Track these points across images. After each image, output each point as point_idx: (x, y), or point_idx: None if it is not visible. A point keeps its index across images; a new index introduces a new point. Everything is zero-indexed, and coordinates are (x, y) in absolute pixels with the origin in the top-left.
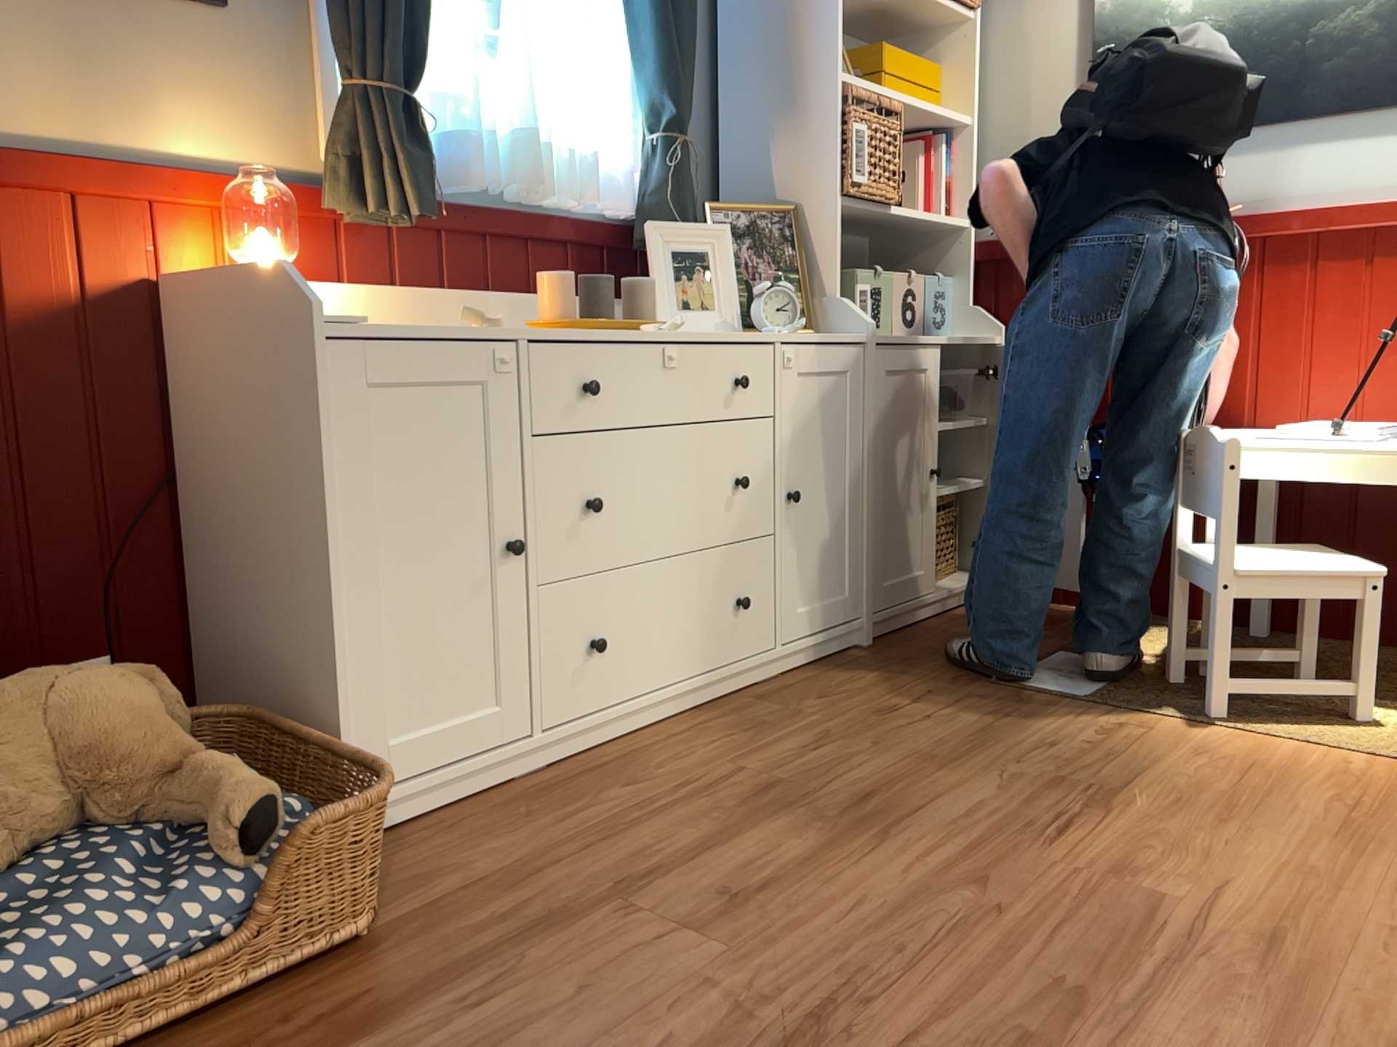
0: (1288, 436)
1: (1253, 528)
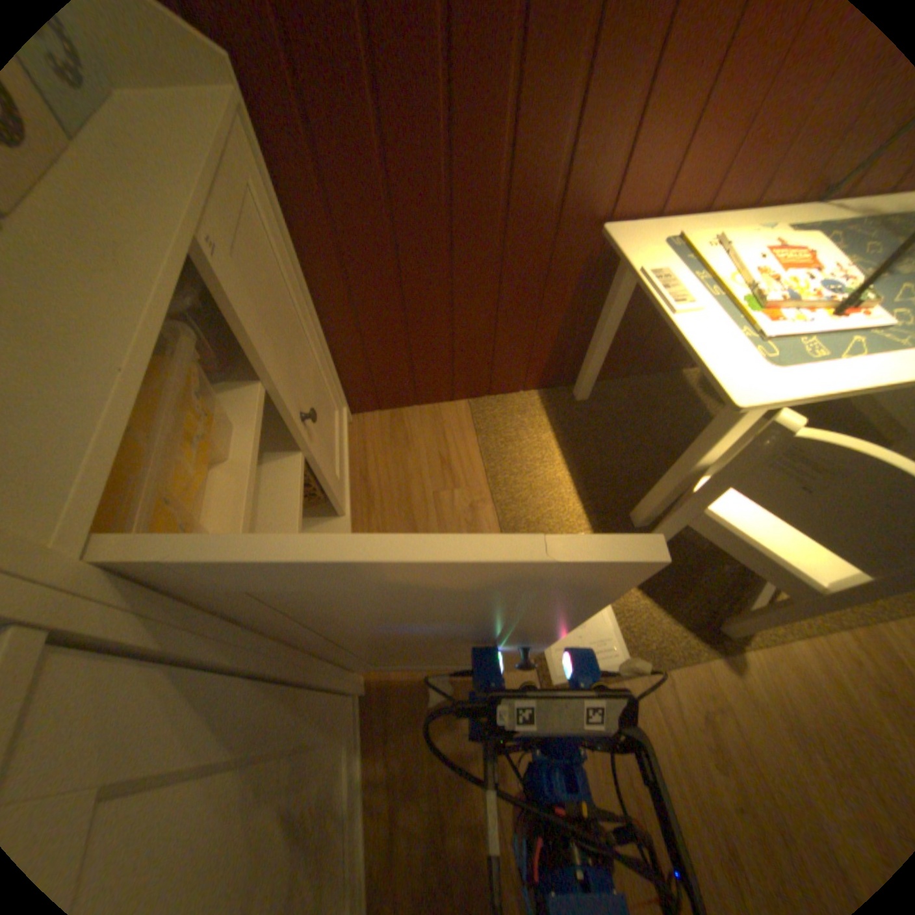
0: (778, 311)
1: (599, 328)
